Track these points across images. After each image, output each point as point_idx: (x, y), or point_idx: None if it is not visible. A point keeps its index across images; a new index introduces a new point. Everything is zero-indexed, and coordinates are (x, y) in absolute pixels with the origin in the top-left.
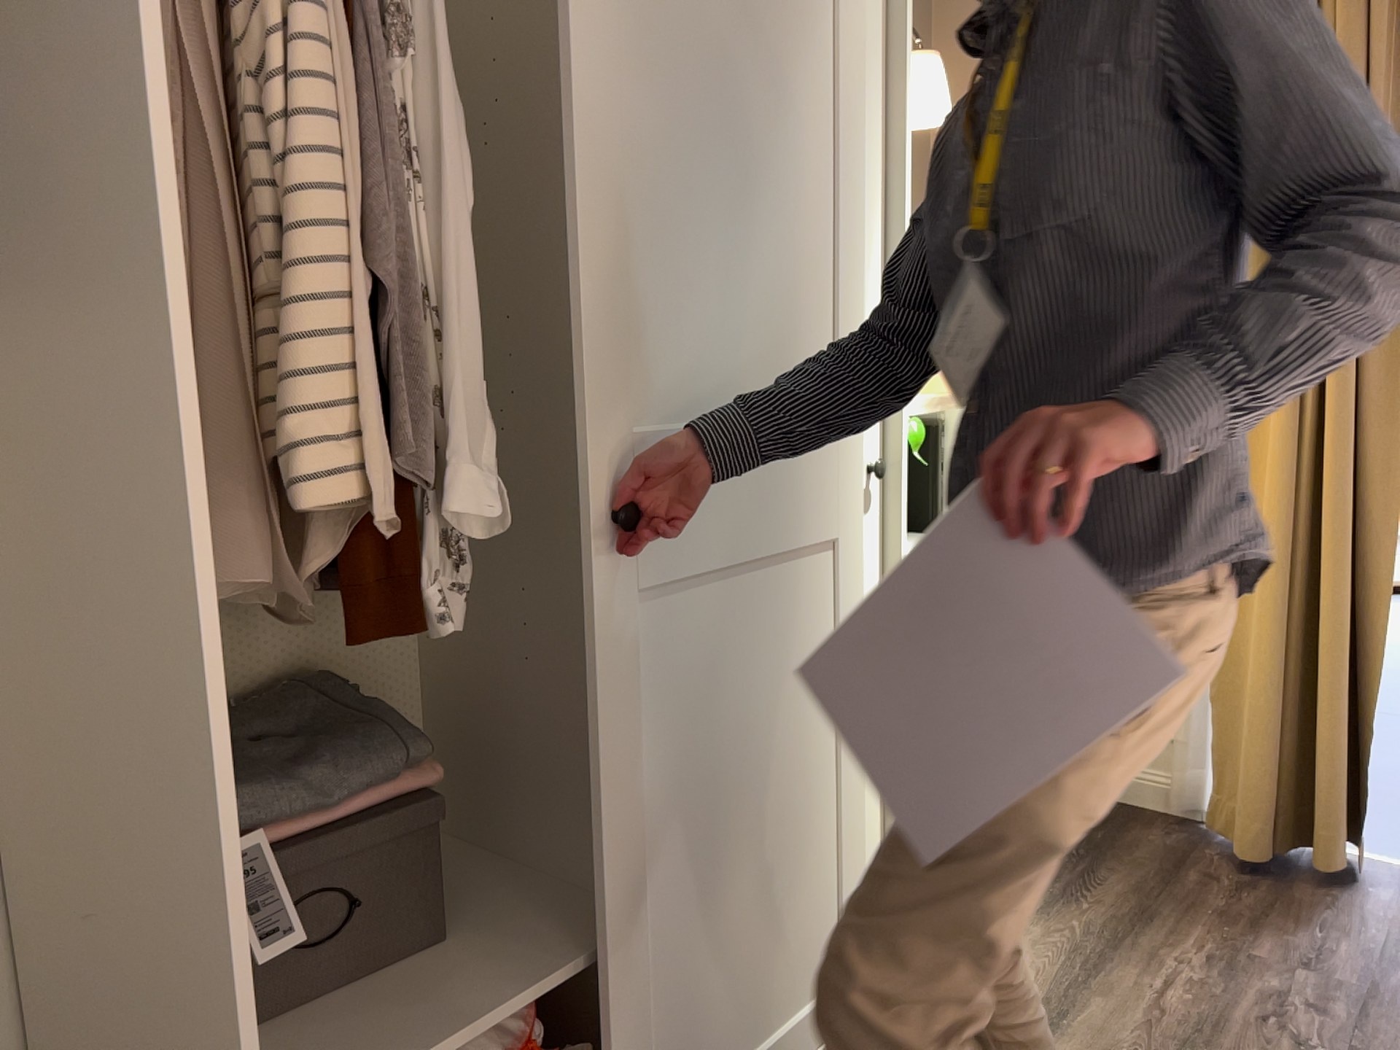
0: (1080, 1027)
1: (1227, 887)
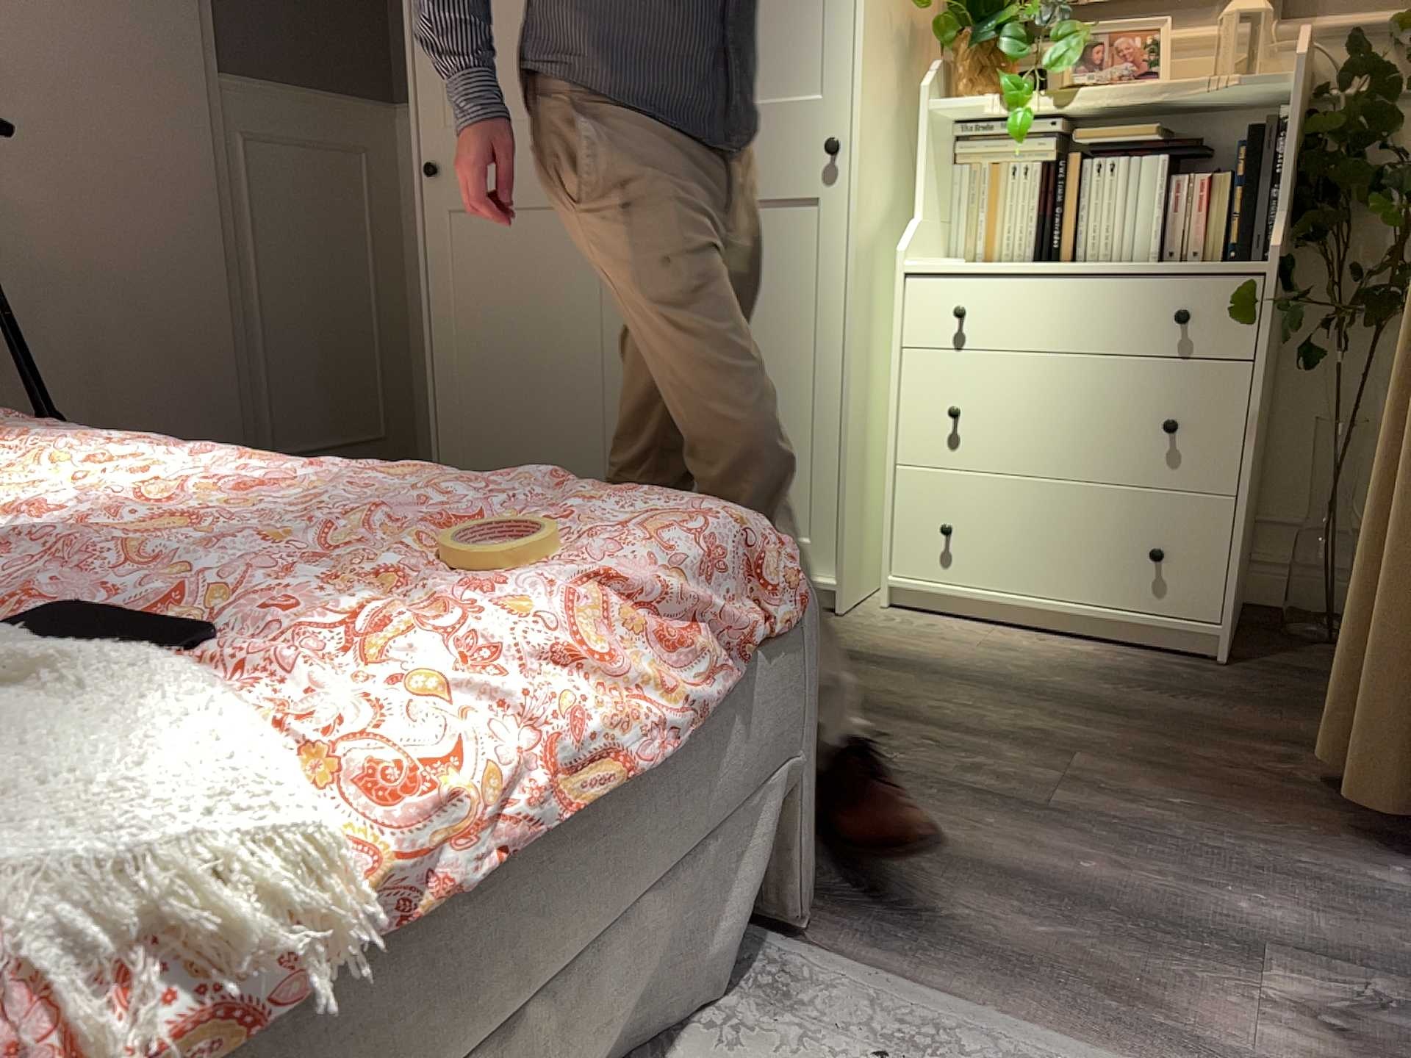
0: (864, 671)
1: (1272, 772)
